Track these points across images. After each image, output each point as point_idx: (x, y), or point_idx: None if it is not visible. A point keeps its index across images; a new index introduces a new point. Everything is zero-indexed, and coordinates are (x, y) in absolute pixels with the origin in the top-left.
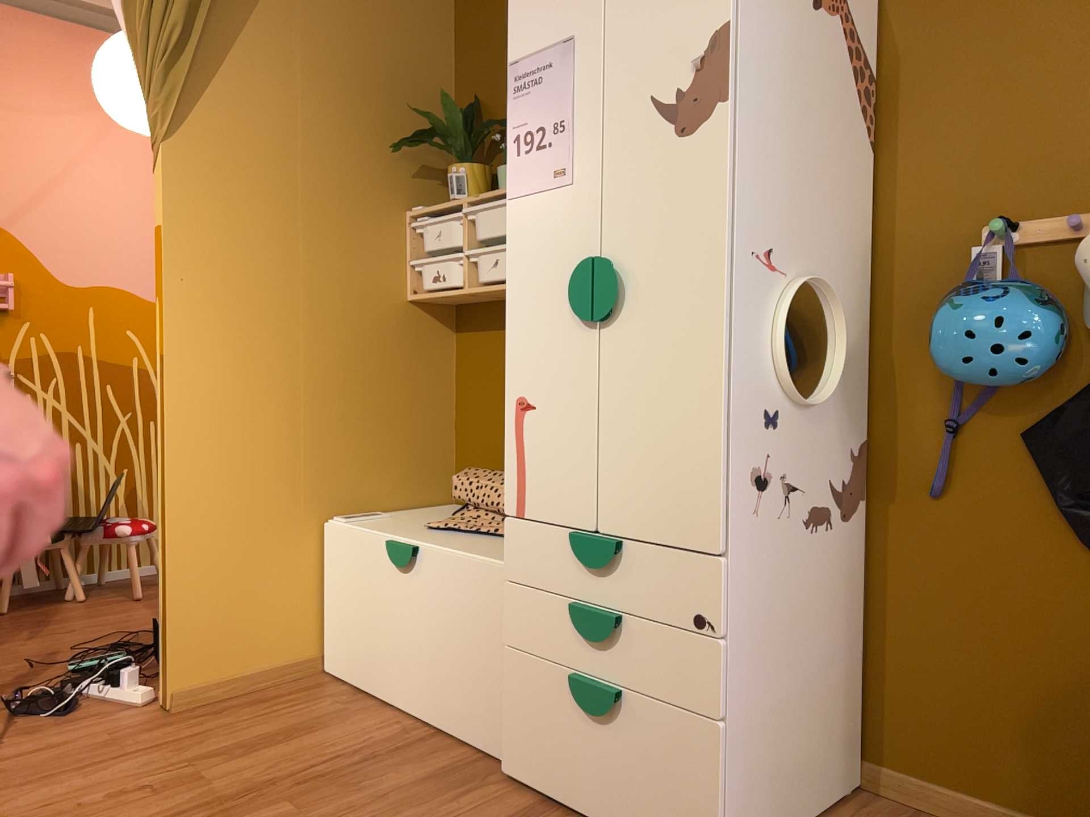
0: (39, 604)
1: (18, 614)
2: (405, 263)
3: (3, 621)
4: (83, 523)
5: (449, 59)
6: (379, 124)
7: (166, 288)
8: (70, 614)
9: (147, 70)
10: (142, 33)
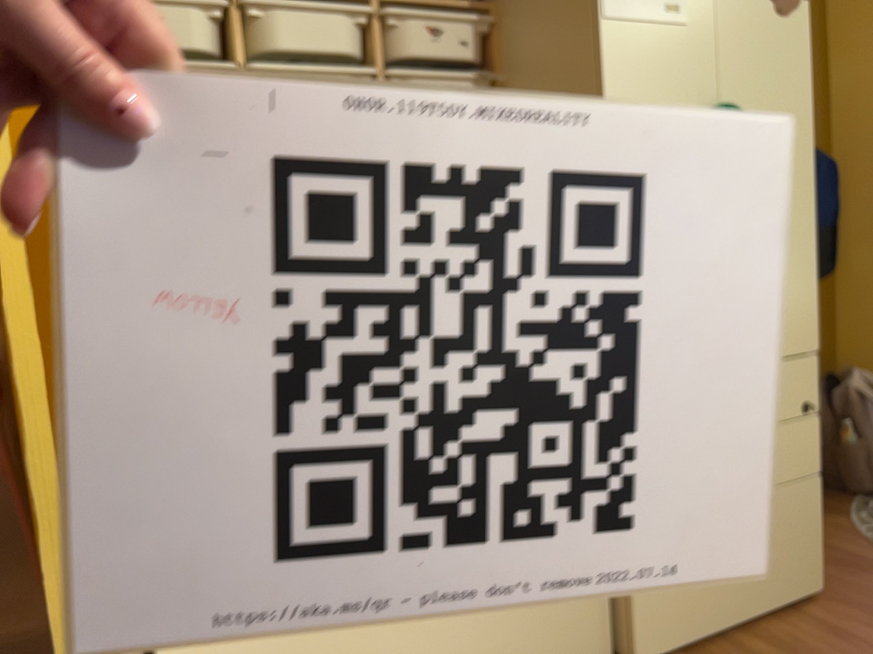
0: None
1: None
2: None
3: None
4: None
5: None
6: None
7: None
8: None
9: None
10: None
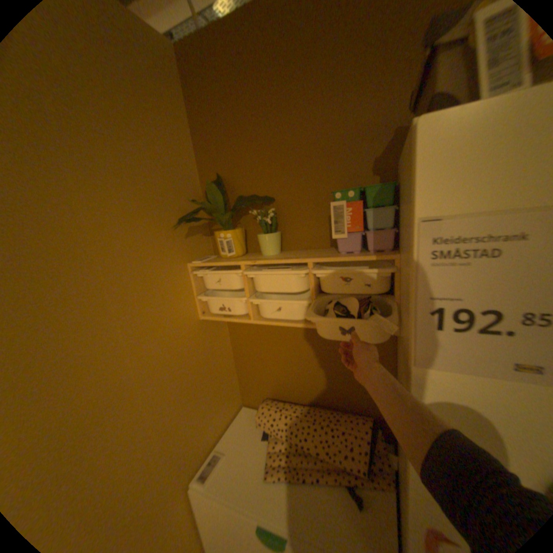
0: None
1: None
2: (195, 297)
3: None
4: None
5: (189, 143)
6: (155, 206)
7: None
8: None
9: None
10: None
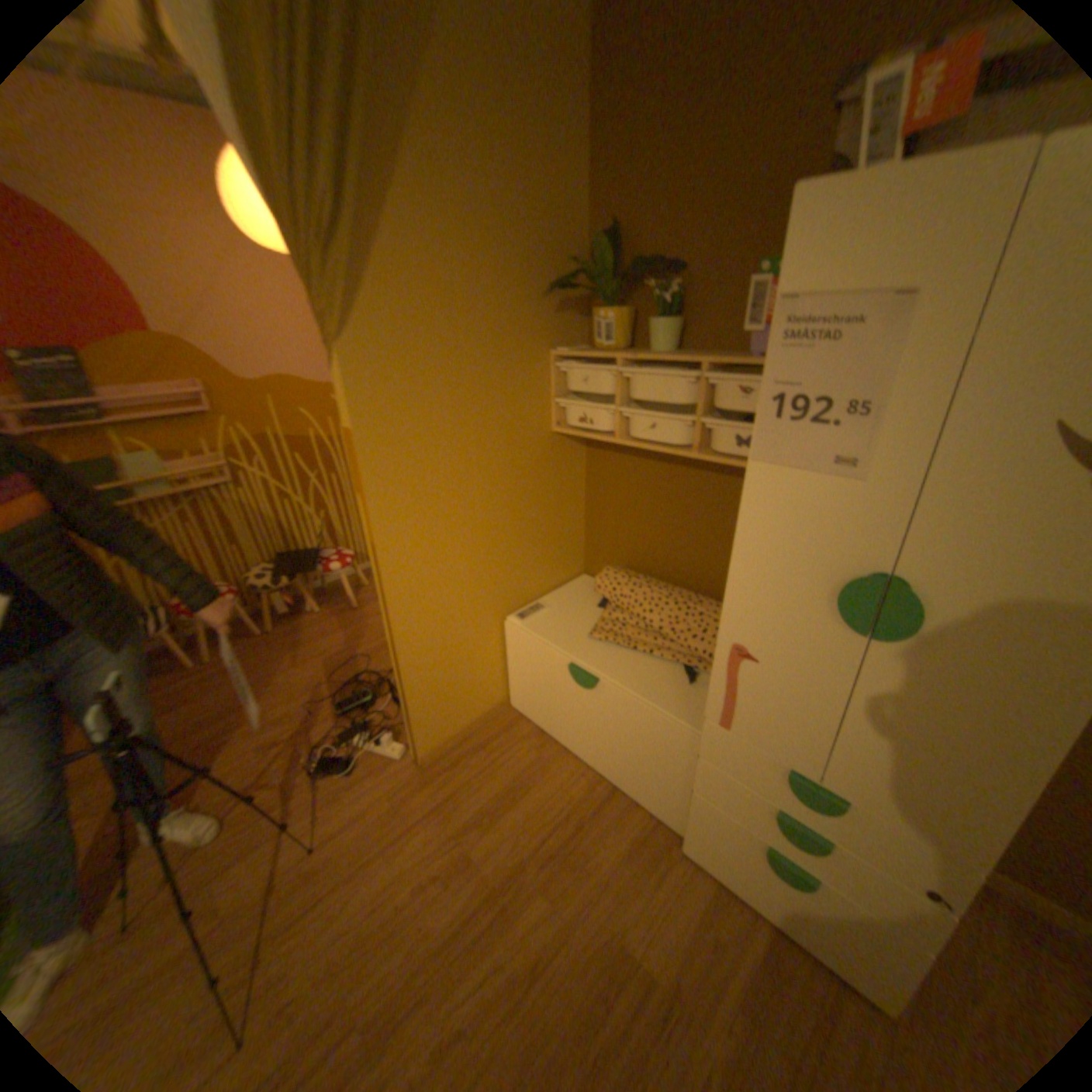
0: (289, 619)
1: (279, 634)
2: (549, 400)
3: (271, 644)
4: (304, 562)
5: (582, 166)
6: (524, 263)
7: (363, 487)
8: (314, 631)
9: (294, 252)
10: (276, 199)
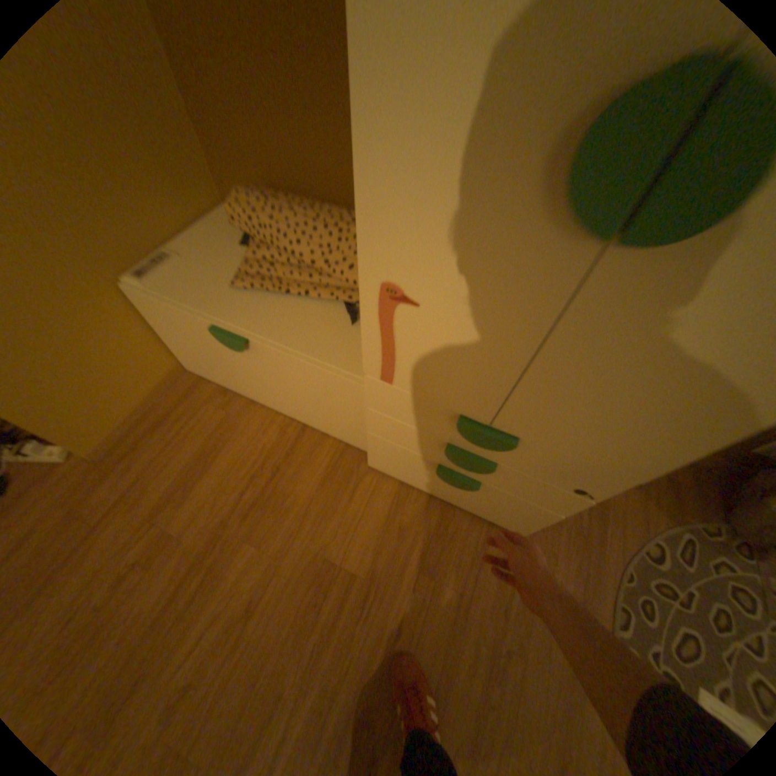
0: None
1: None
2: None
3: None
4: None
5: None
6: None
7: None
8: None
9: None
10: None
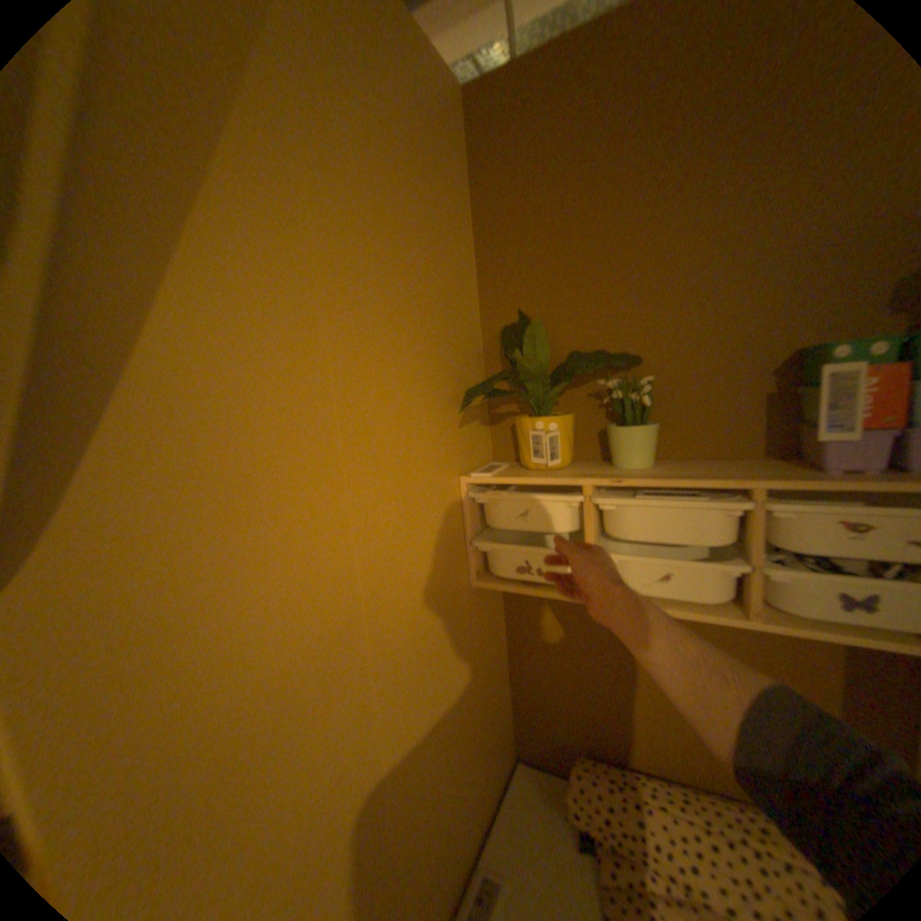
0: None
1: None
2: (465, 542)
3: None
4: None
5: (470, 256)
6: (425, 365)
7: None
8: None
9: None
10: None
